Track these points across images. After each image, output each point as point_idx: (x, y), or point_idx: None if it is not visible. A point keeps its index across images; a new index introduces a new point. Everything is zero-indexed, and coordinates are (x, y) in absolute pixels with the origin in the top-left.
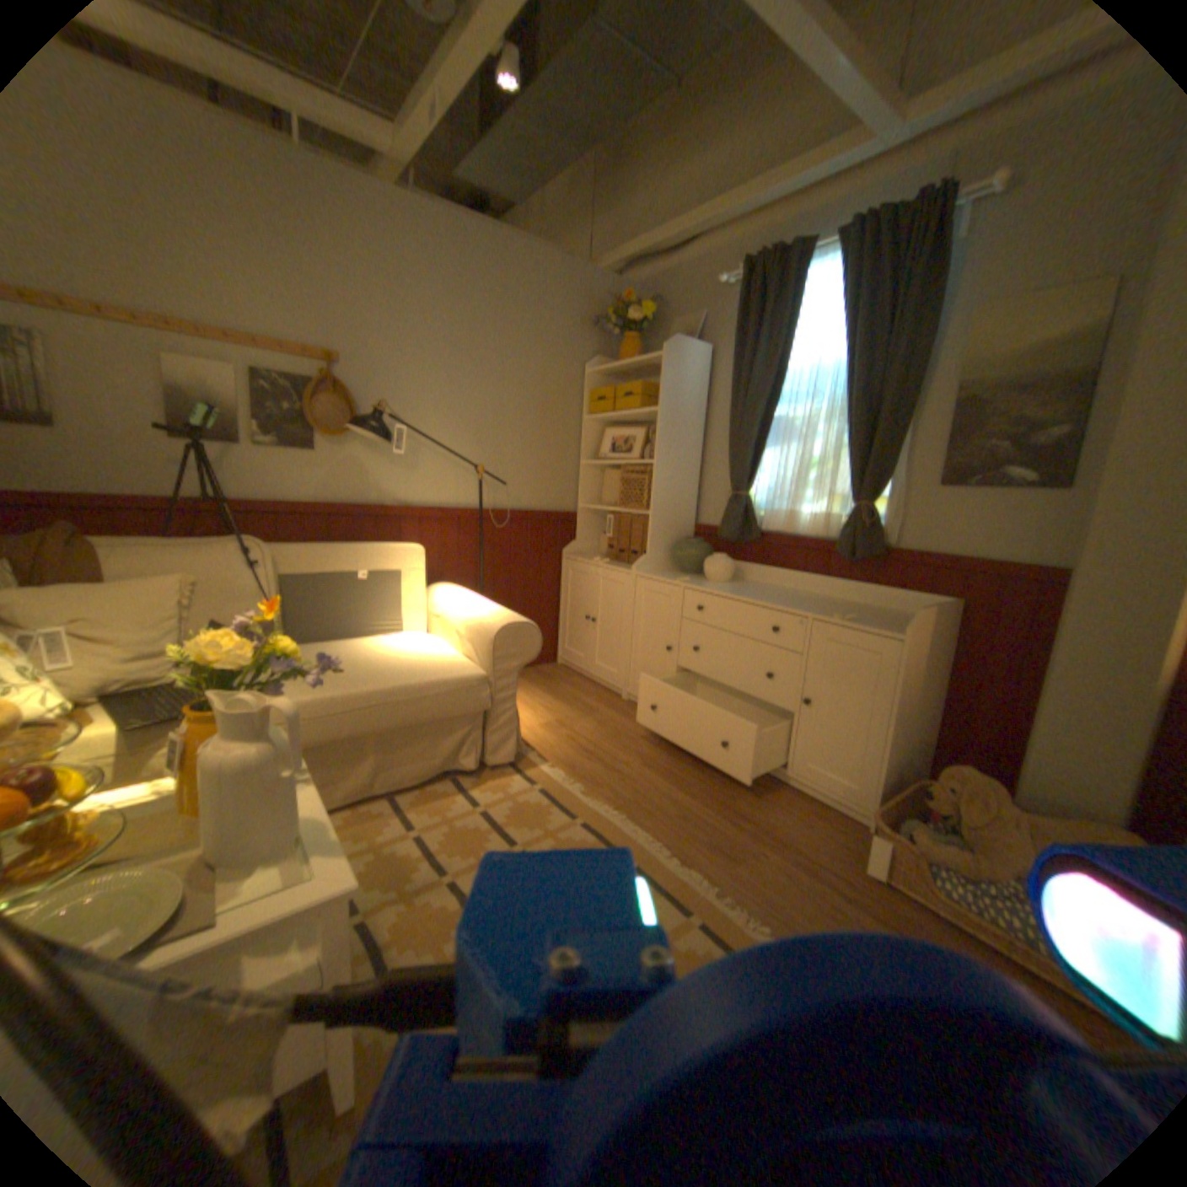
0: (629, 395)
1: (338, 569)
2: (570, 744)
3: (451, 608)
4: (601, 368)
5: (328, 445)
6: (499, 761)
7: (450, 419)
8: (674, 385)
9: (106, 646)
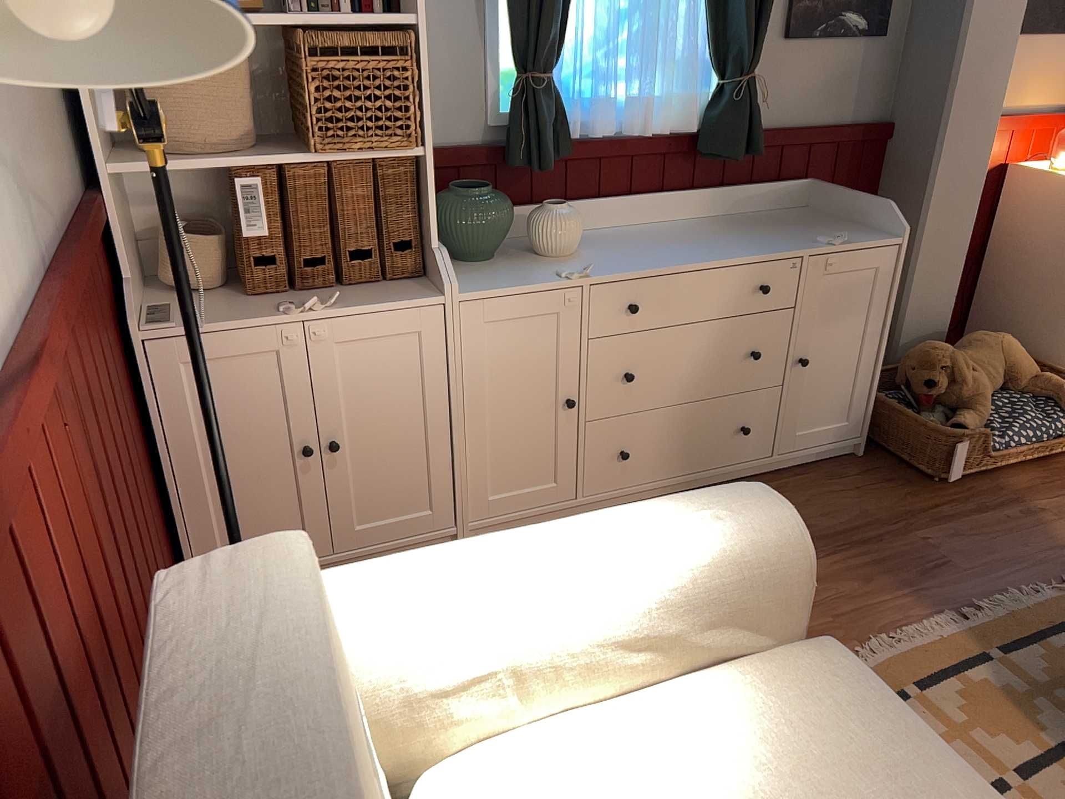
0: None
1: None
2: None
3: (532, 622)
4: None
5: None
6: None
7: None
8: None
9: None
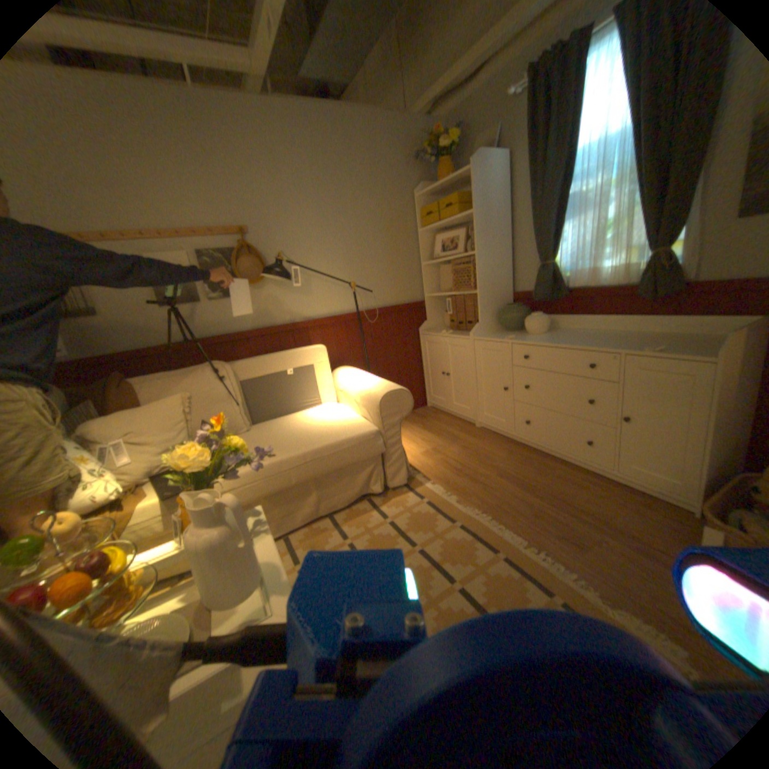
0: (449, 205)
1: (272, 372)
2: (444, 465)
3: (349, 384)
4: (426, 190)
5: (253, 289)
6: (397, 484)
7: (327, 253)
8: (483, 189)
9: (146, 446)
